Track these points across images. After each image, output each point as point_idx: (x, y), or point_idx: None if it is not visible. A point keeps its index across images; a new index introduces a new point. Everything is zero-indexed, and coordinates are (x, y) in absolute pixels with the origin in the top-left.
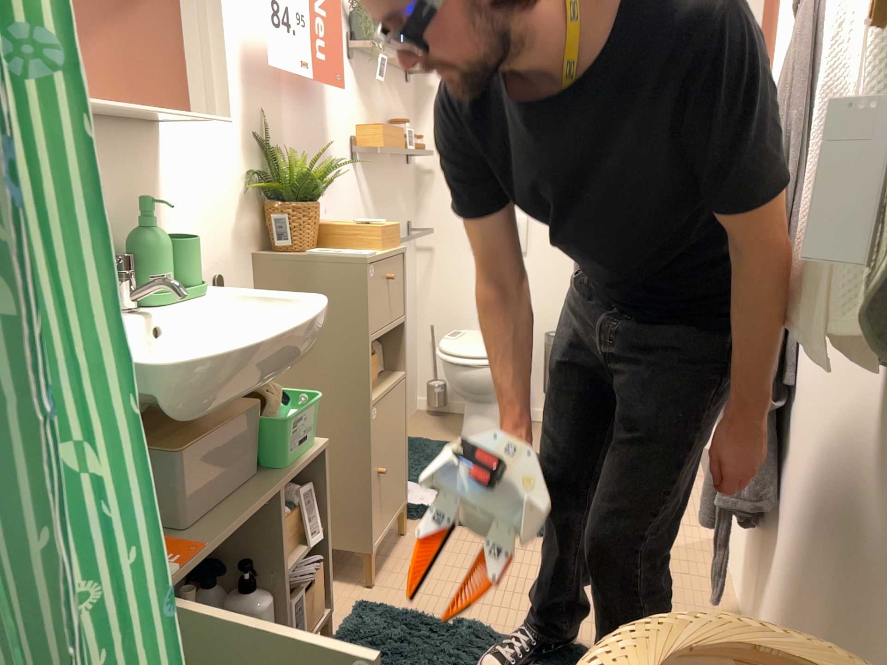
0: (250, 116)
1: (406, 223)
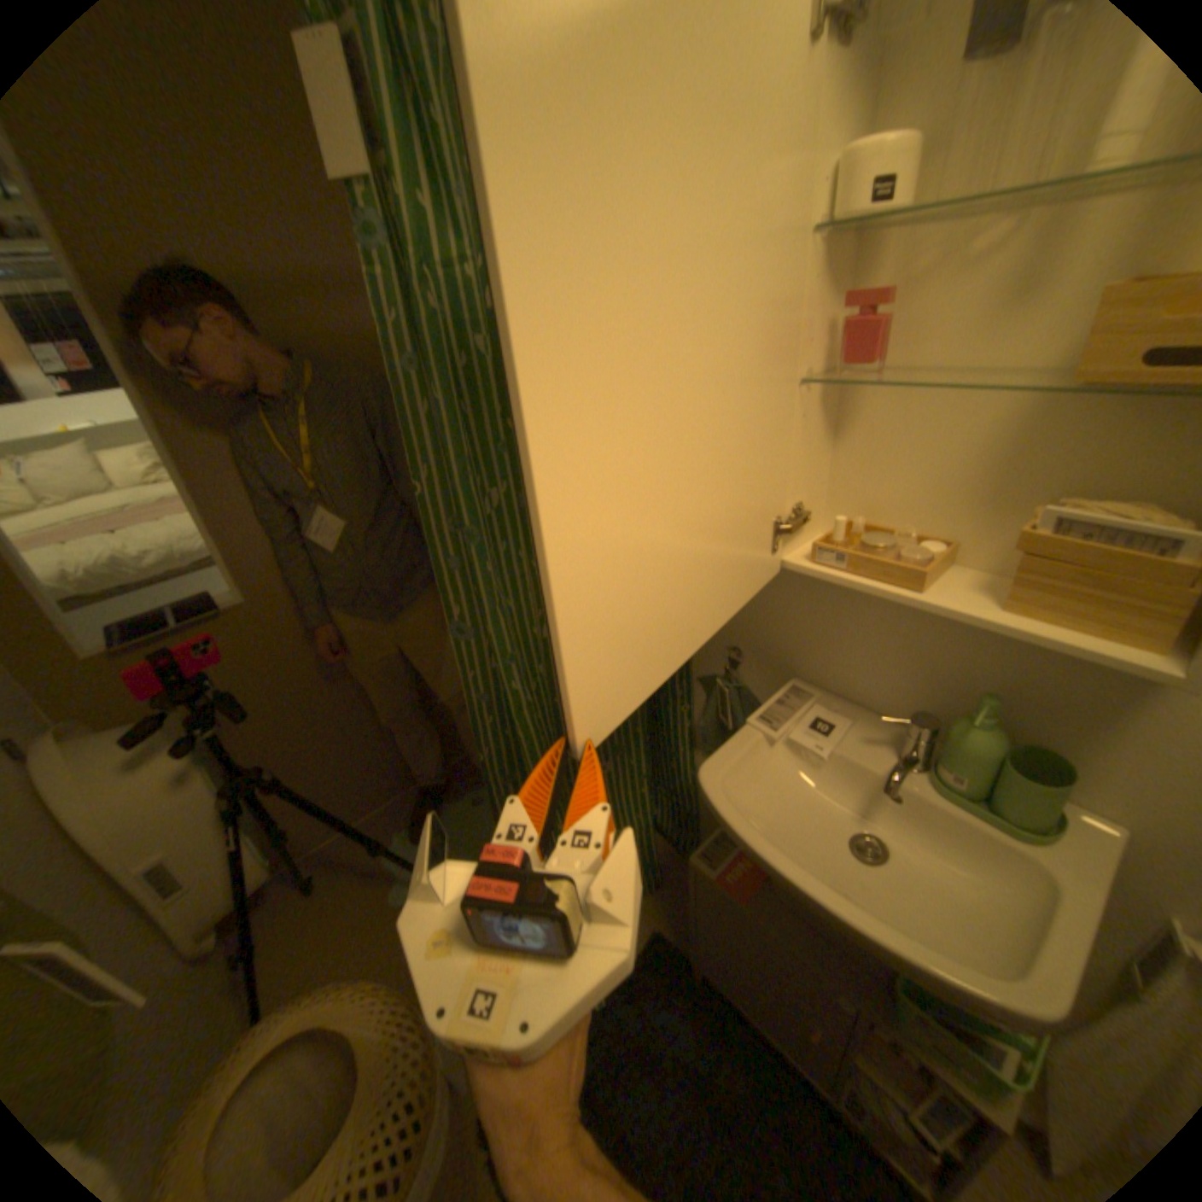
0: None
1: None
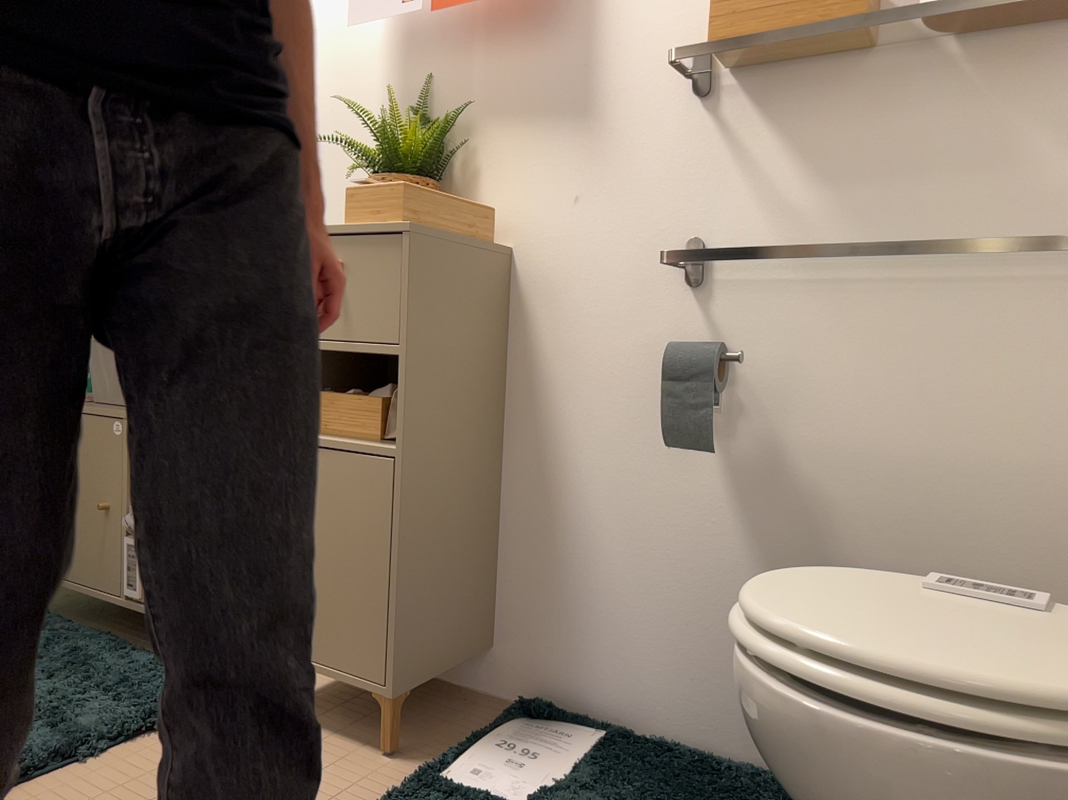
0: (399, 85)
1: None
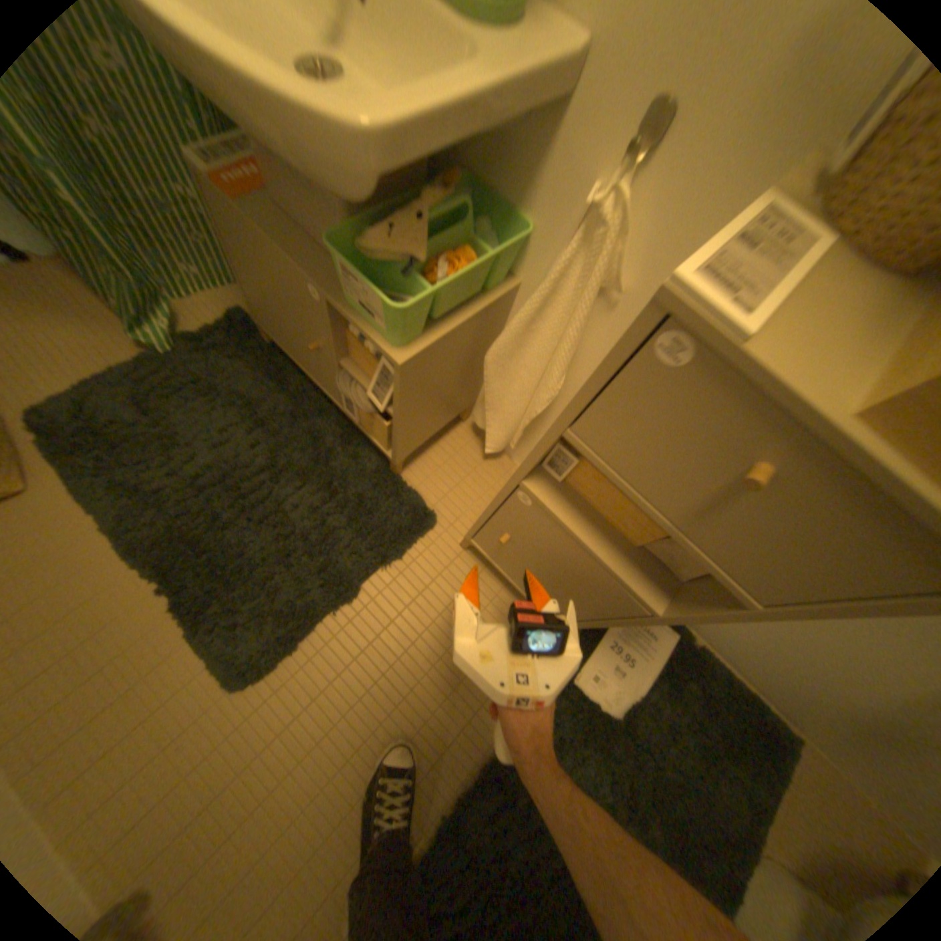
0: None
1: None
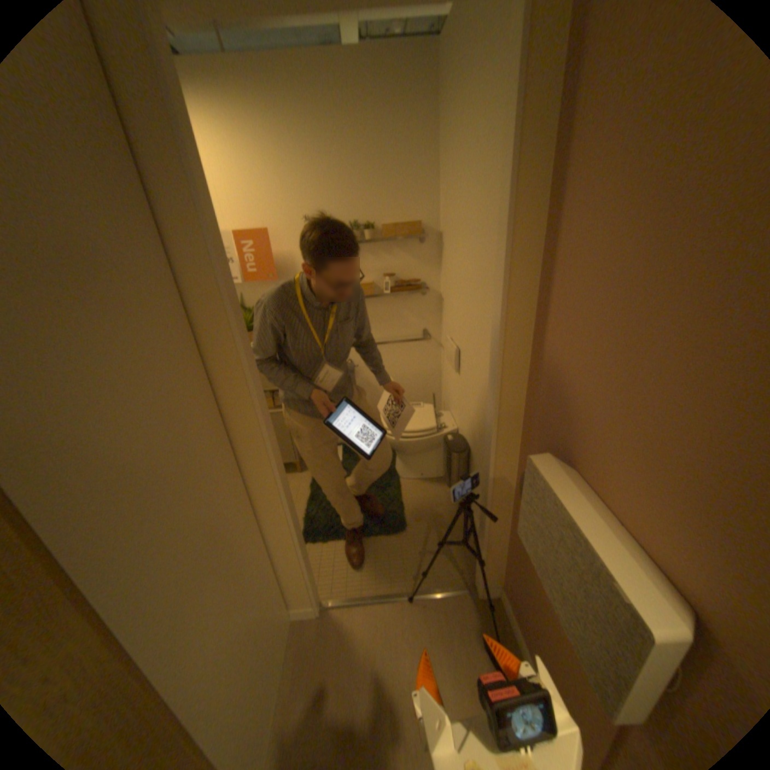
0: None
1: (418, 329)
